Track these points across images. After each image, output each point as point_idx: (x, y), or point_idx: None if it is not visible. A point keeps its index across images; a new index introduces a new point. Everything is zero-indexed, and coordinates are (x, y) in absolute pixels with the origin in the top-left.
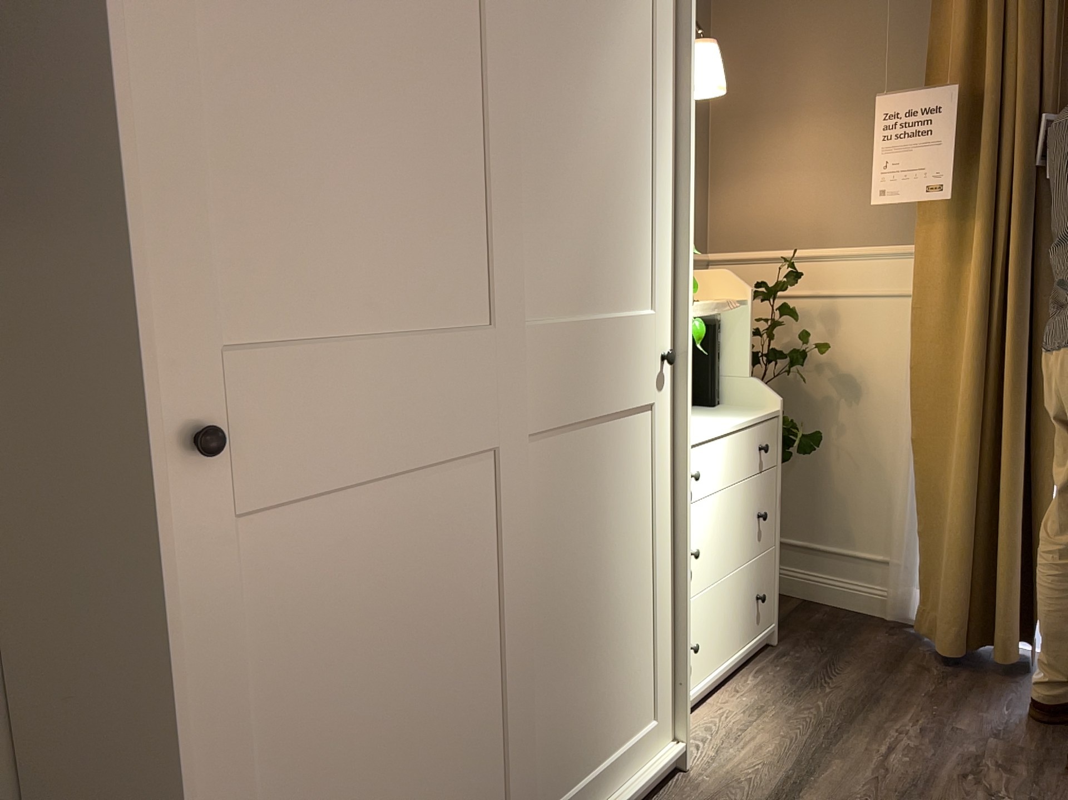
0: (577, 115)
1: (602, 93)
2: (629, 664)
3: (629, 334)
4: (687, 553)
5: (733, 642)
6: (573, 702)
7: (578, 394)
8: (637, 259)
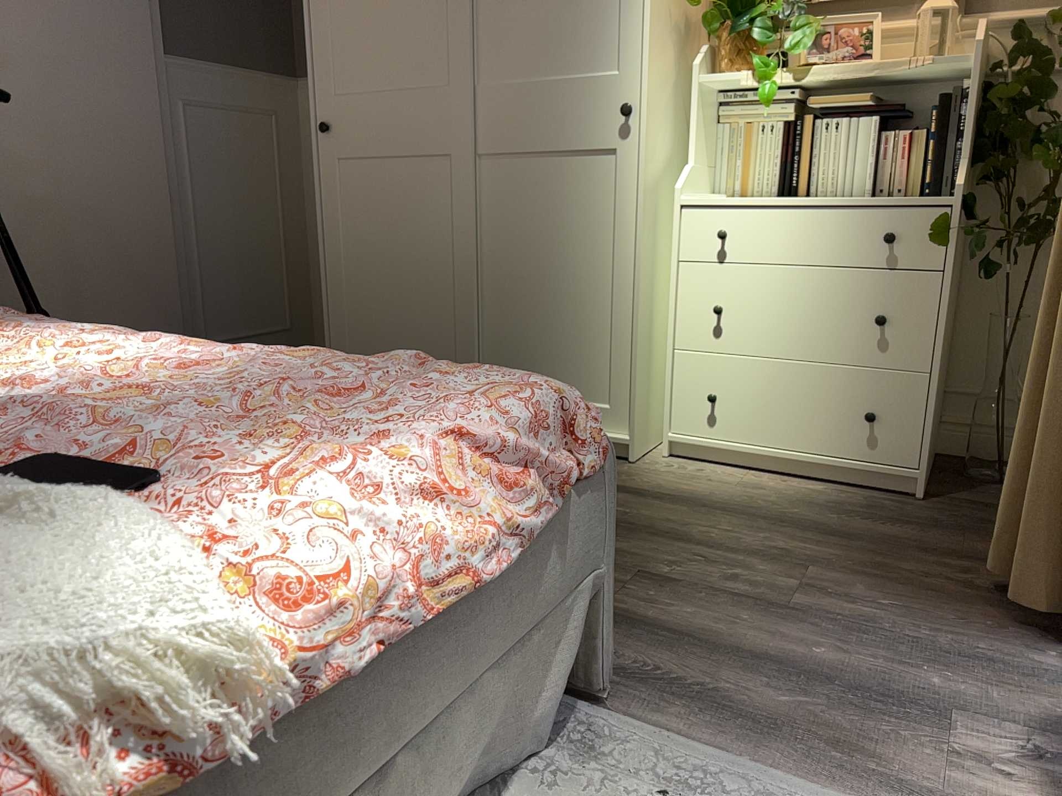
0: None
1: None
2: (580, 344)
3: (582, 93)
4: (639, 281)
5: (803, 437)
6: (522, 338)
7: (526, 133)
8: (596, 33)
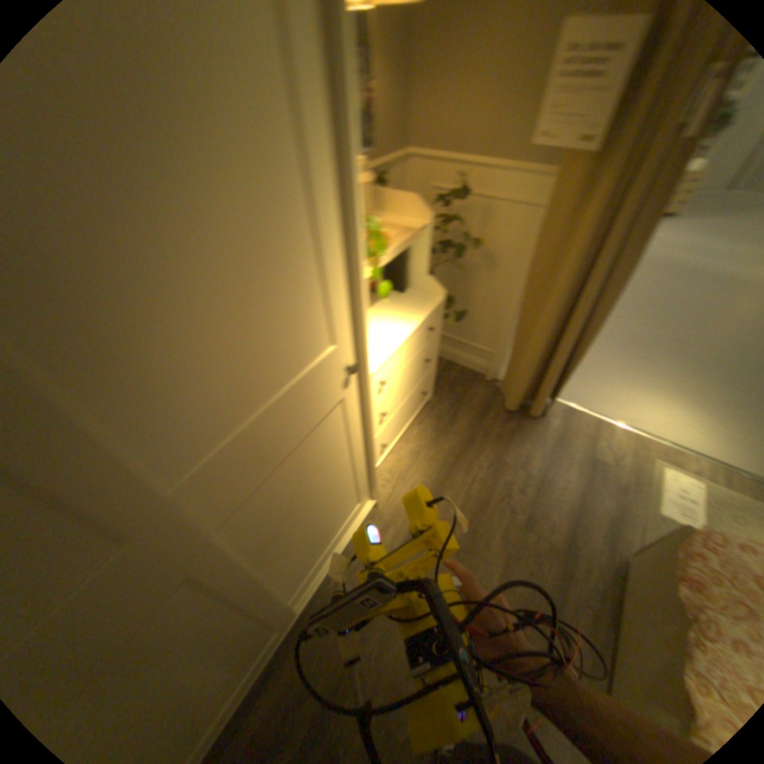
0: (167, 237)
1: (206, 176)
2: (340, 505)
3: (311, 382)
4: (372, 445)
5: (406, 420)
6: (305, 550)
7: (267, 458)
8: (309, 322)
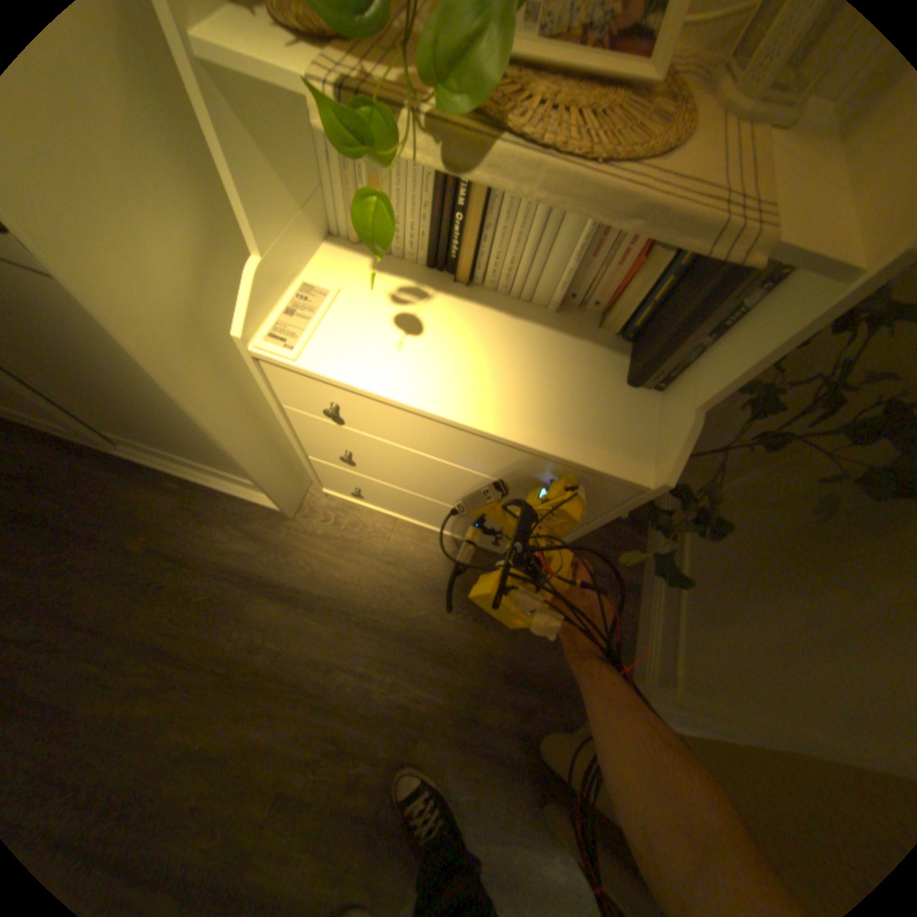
0: None
1: None
2: (190, 443)
3: None
4: (225, 444)
5: (439, 524)
6: (111, 416)
7: None
8: None
